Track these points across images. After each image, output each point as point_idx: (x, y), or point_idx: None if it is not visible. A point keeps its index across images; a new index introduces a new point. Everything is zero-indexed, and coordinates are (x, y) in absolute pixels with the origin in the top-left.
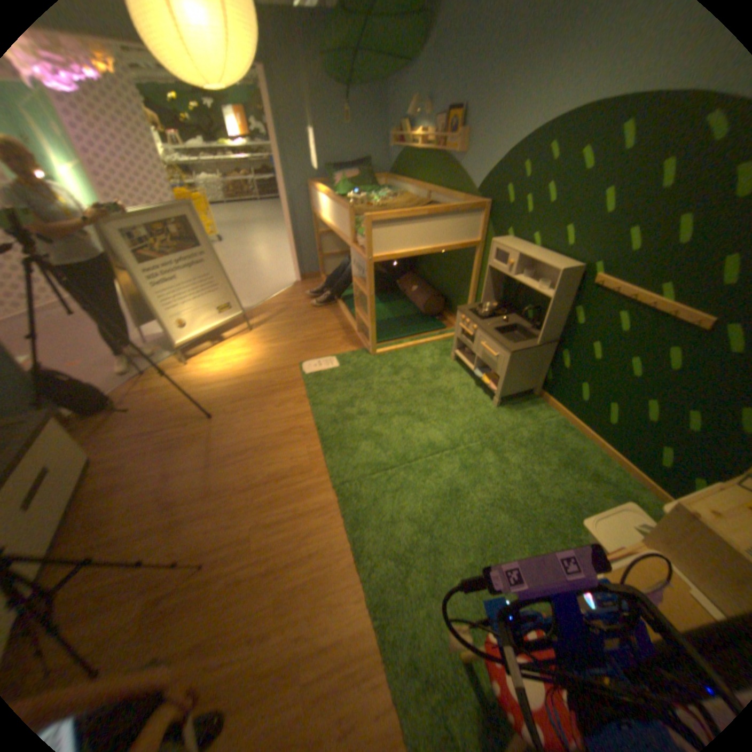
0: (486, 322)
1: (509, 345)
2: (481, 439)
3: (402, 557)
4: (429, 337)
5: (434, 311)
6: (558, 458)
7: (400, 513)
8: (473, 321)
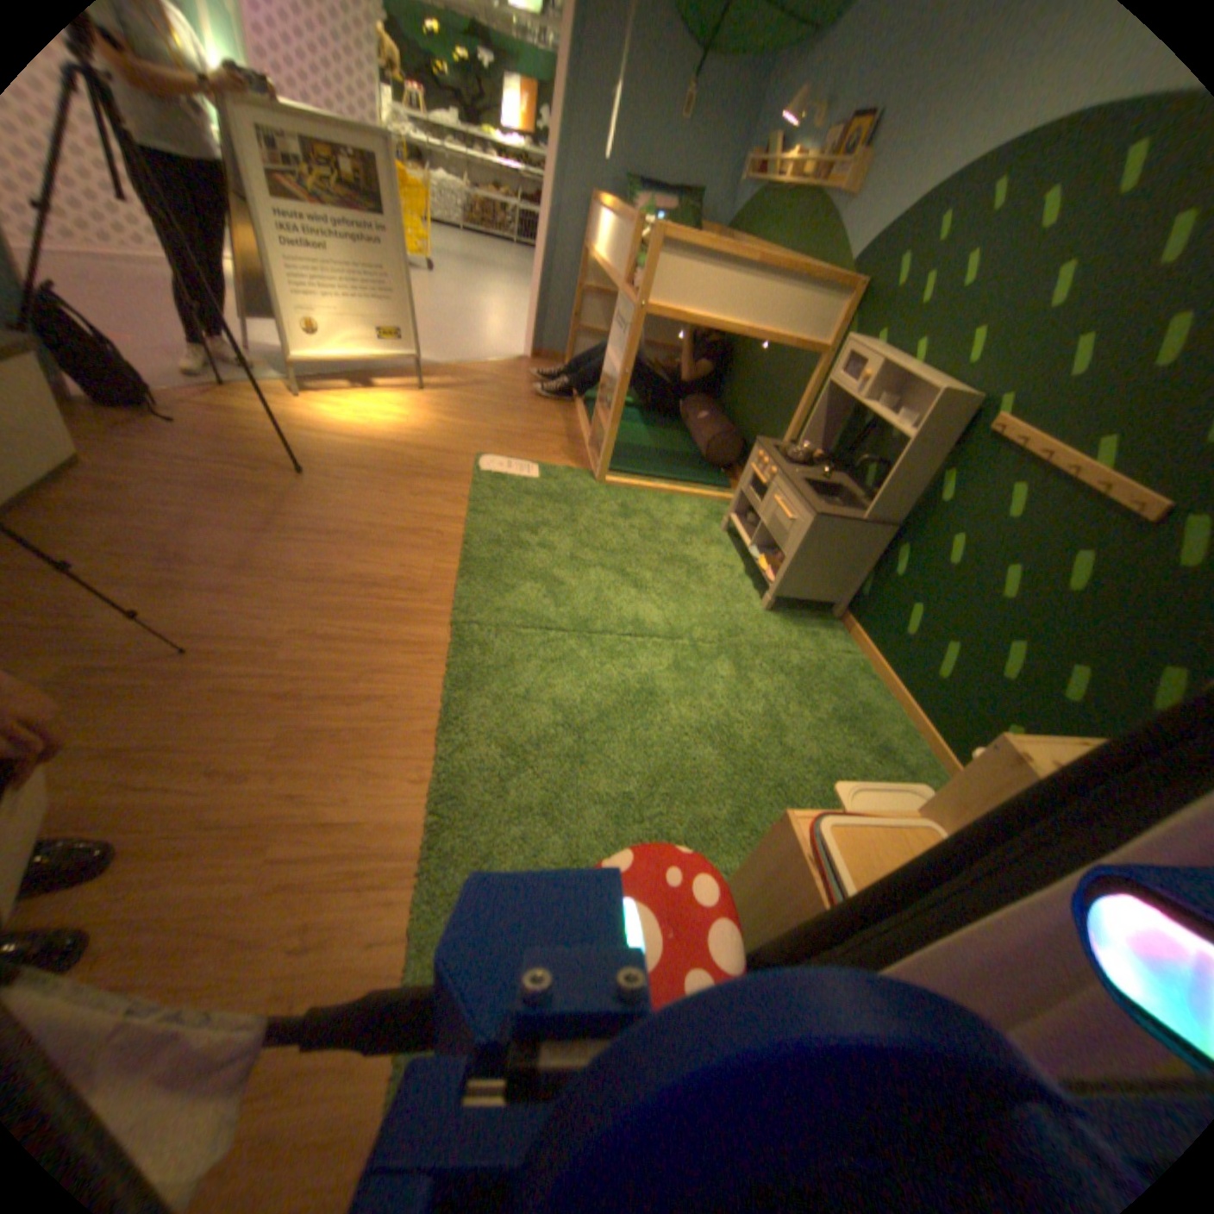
0: (796, 468)
1: (818, 503)
2: (722, 642)
3: (520, 749)
4: (699, 490)
5: (721, 456)
6: (836, 706)
7: (546, 692)
8: (774, 460)
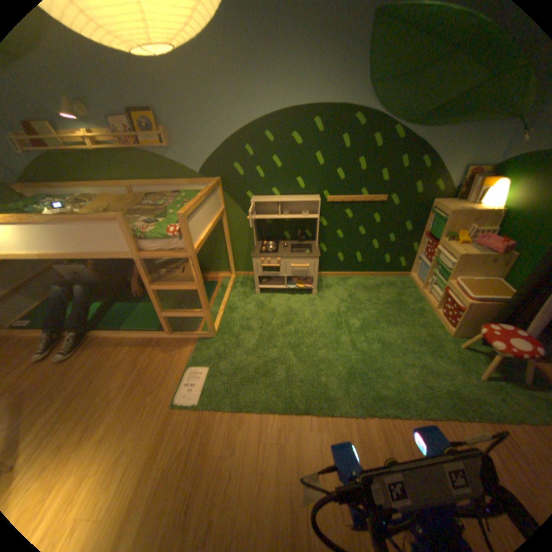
0: (279, 252)
1: (311, 254)
2: (338, 312)
3: (427, 387)
4: (219, 294)
5: None
6: (361, 291)
7: (392, 376)
8: (274, 256)
